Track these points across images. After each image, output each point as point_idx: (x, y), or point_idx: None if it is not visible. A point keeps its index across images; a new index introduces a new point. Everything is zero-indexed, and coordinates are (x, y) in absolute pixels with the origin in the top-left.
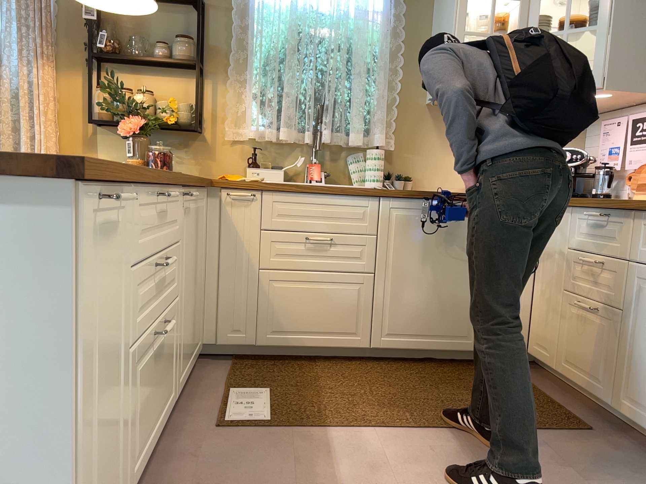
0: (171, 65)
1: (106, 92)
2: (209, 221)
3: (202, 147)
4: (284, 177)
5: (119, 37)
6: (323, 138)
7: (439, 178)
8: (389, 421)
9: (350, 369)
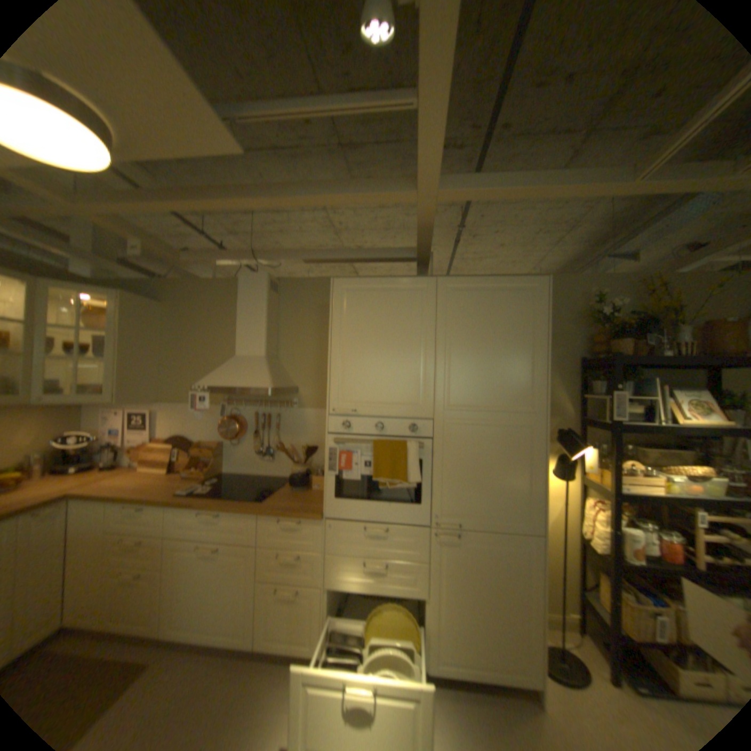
0: None
1: None
2: None
3: None
4: None
5: None
6: None
7: None
8: None
9: None
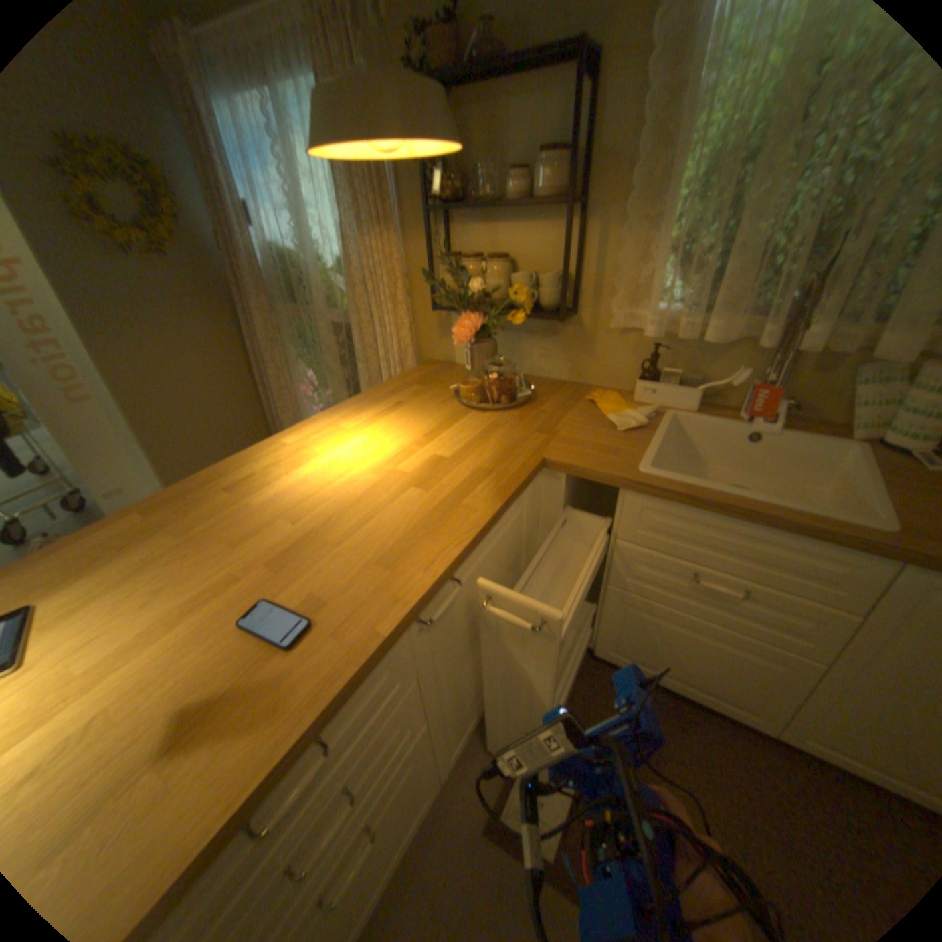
0: (534, 201)
1: (434, 279)
2: (544, 506)
3: (575, 337)
4: (703, 399)
5: (464, 161)
6: (807, 343)
7: None
8: None
9: (730, 751)
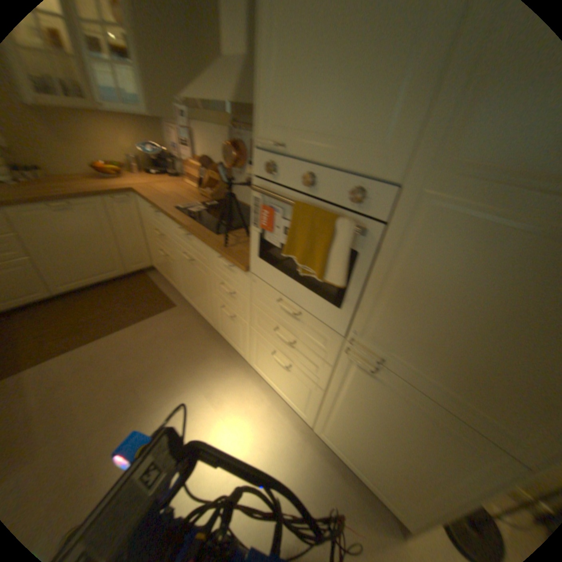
0: None
1: None
2: None
3: None
4: None
5: None
6: None
7: (67, 166)
8: (68, 347)
9: (43, 313)
